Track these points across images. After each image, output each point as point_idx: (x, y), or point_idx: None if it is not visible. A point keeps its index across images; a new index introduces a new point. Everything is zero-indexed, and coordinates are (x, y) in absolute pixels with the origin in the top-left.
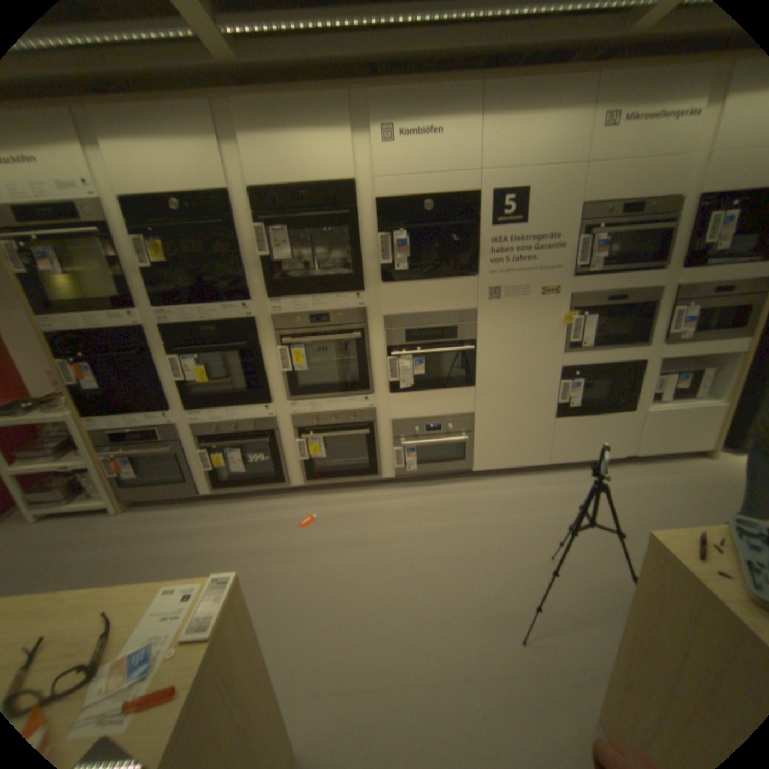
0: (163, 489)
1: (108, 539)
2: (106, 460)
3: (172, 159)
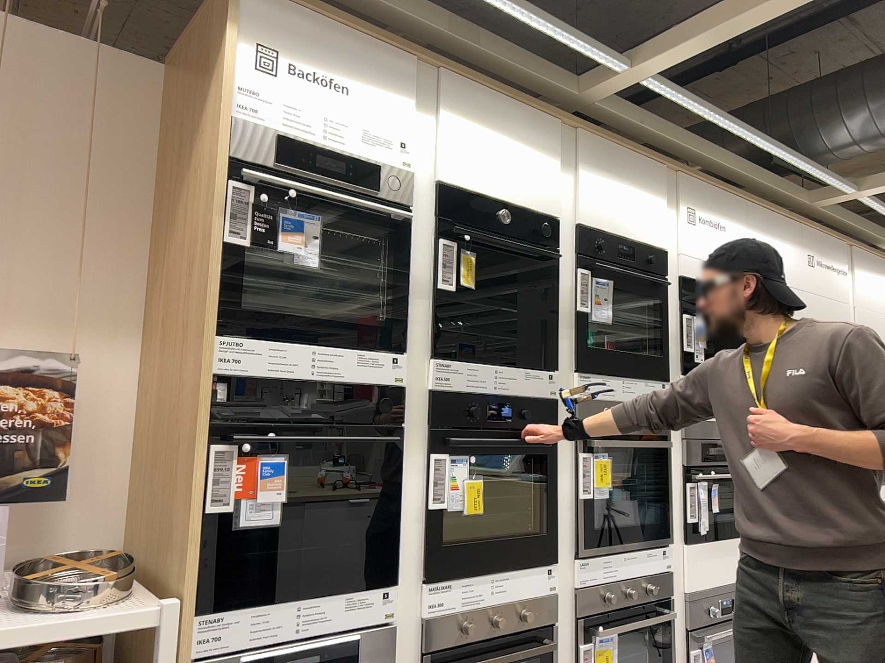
0: None
1: None
2: None
3: (511, 169)
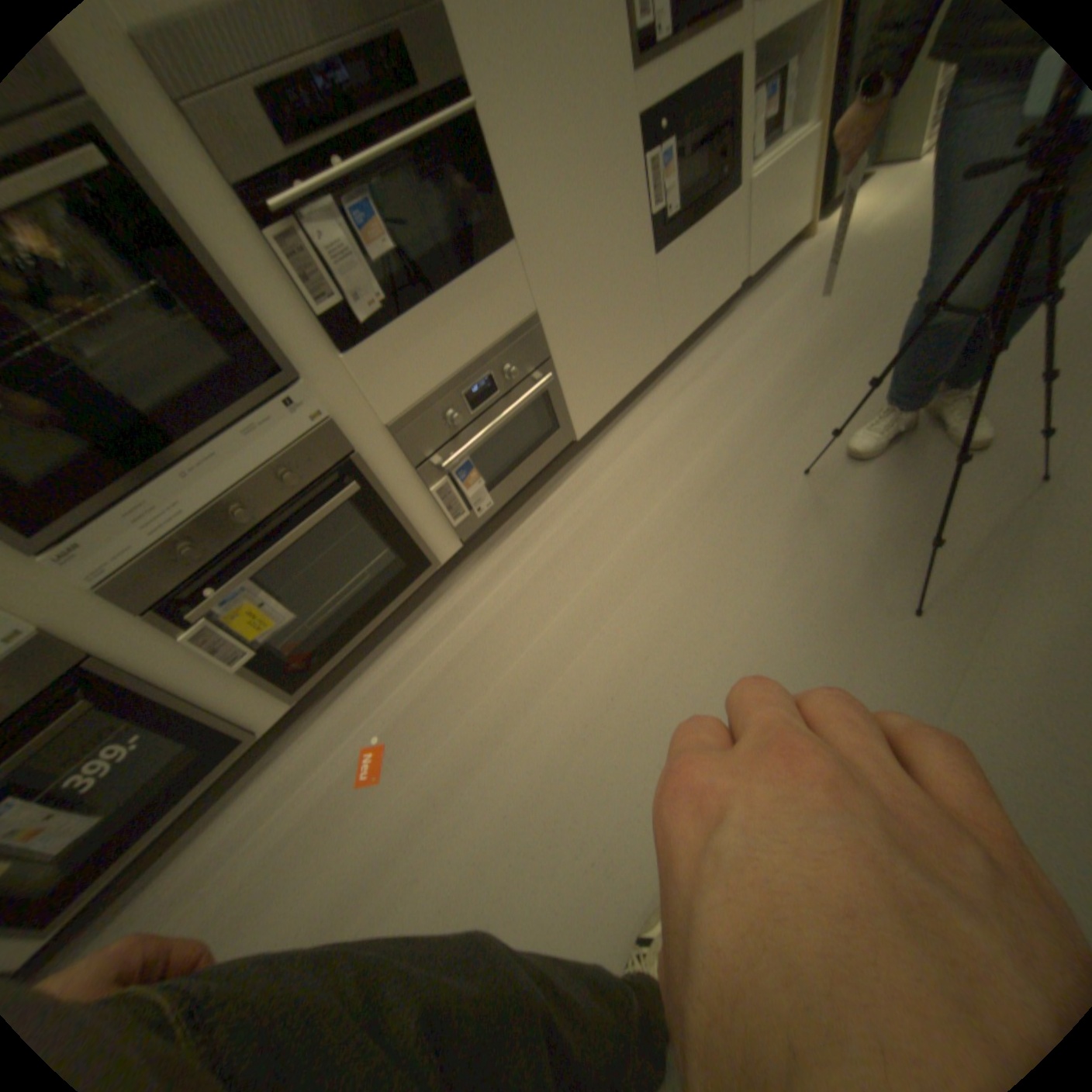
0: None
1: None
2: None
3: None
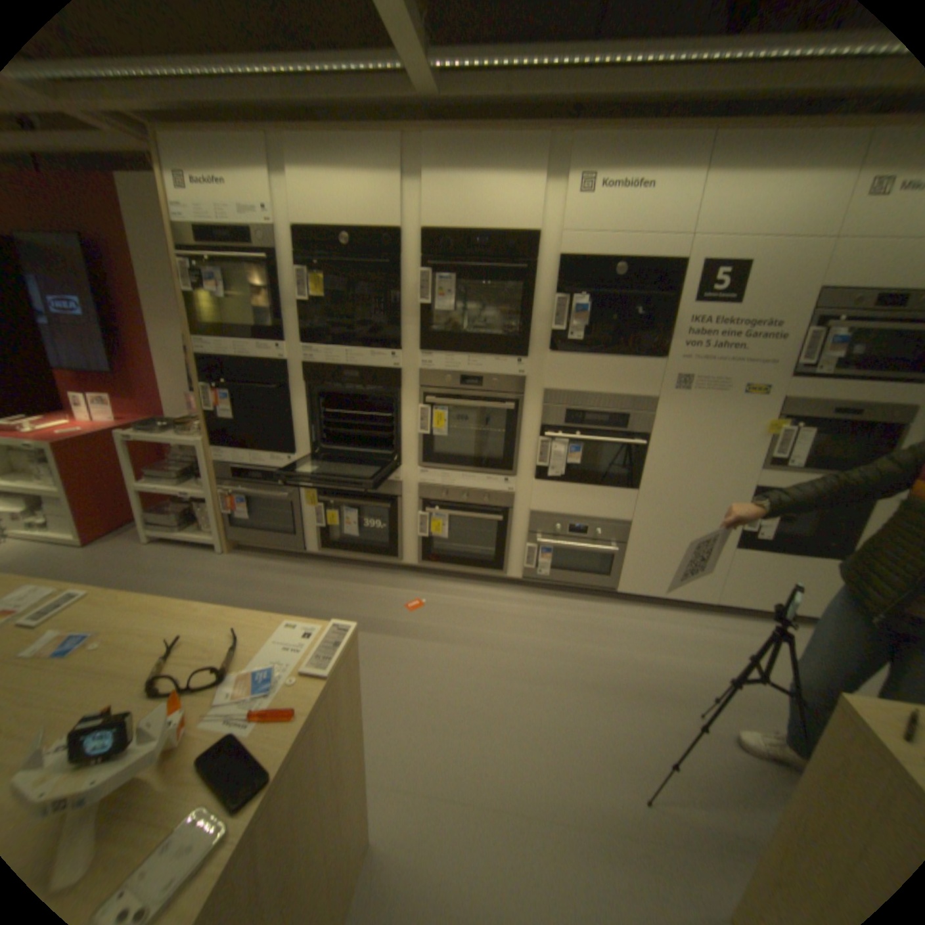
0: (272, 537)
1: (211, 576)
2: (225, 494)
3: (351, 192)
